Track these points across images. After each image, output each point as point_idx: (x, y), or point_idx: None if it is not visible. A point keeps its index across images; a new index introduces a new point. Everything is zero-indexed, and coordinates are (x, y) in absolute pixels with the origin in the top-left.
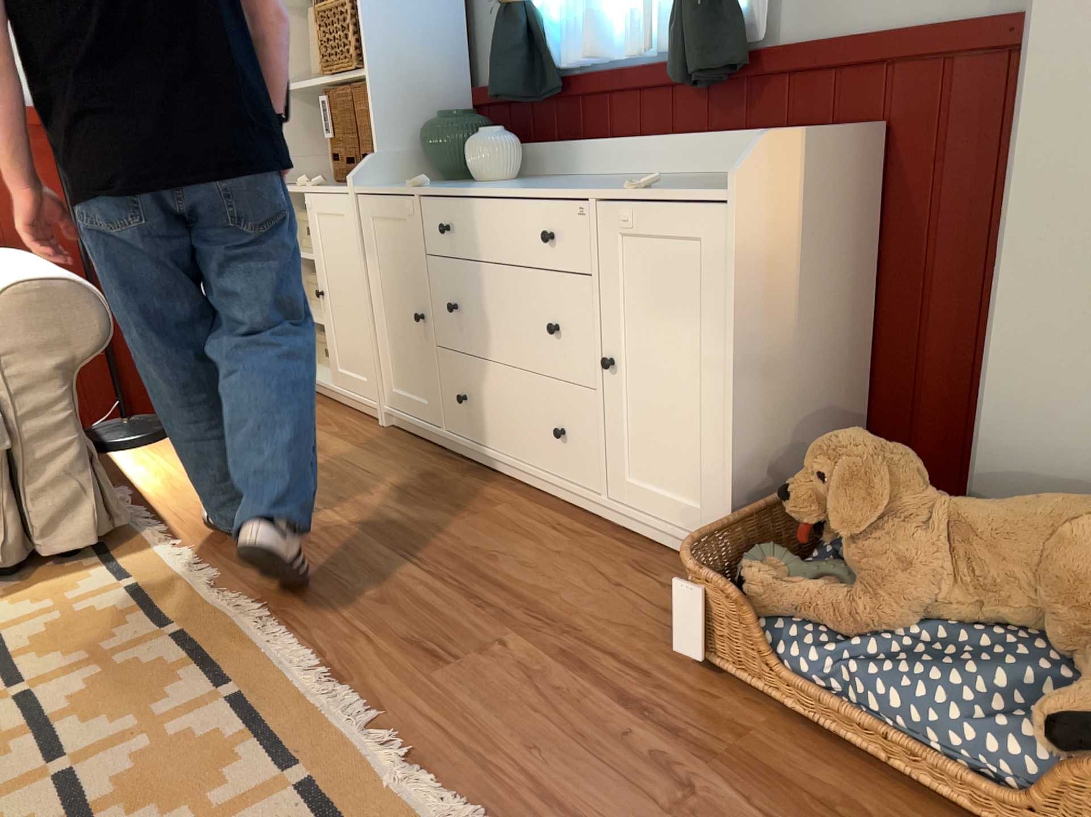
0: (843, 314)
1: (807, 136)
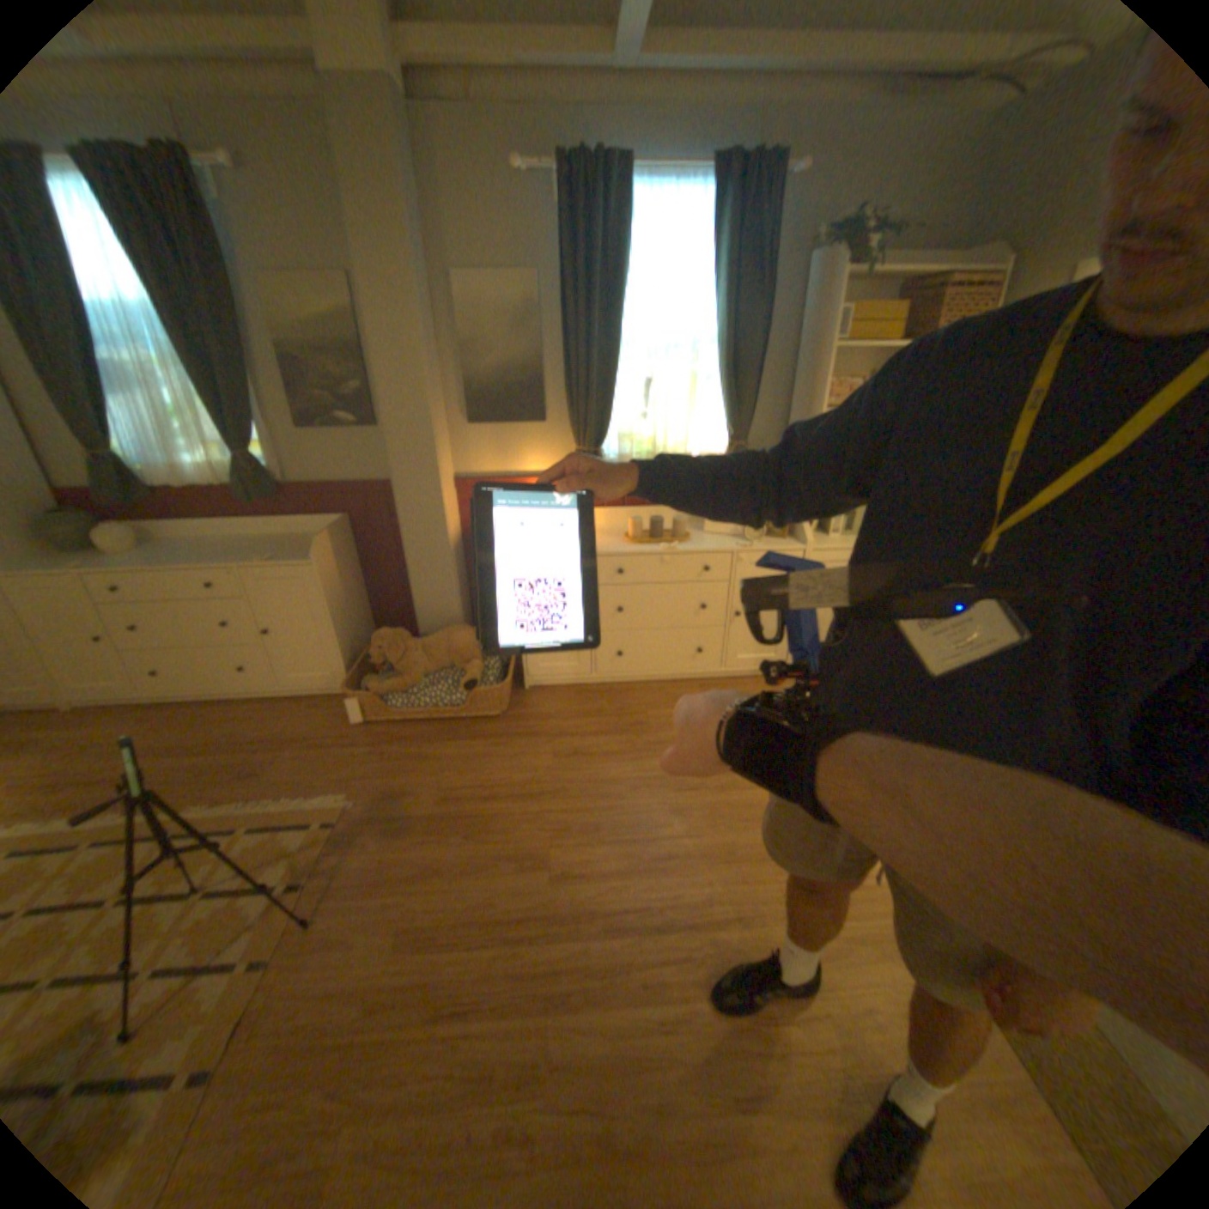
0: (355, 585)
1: (328, 531)
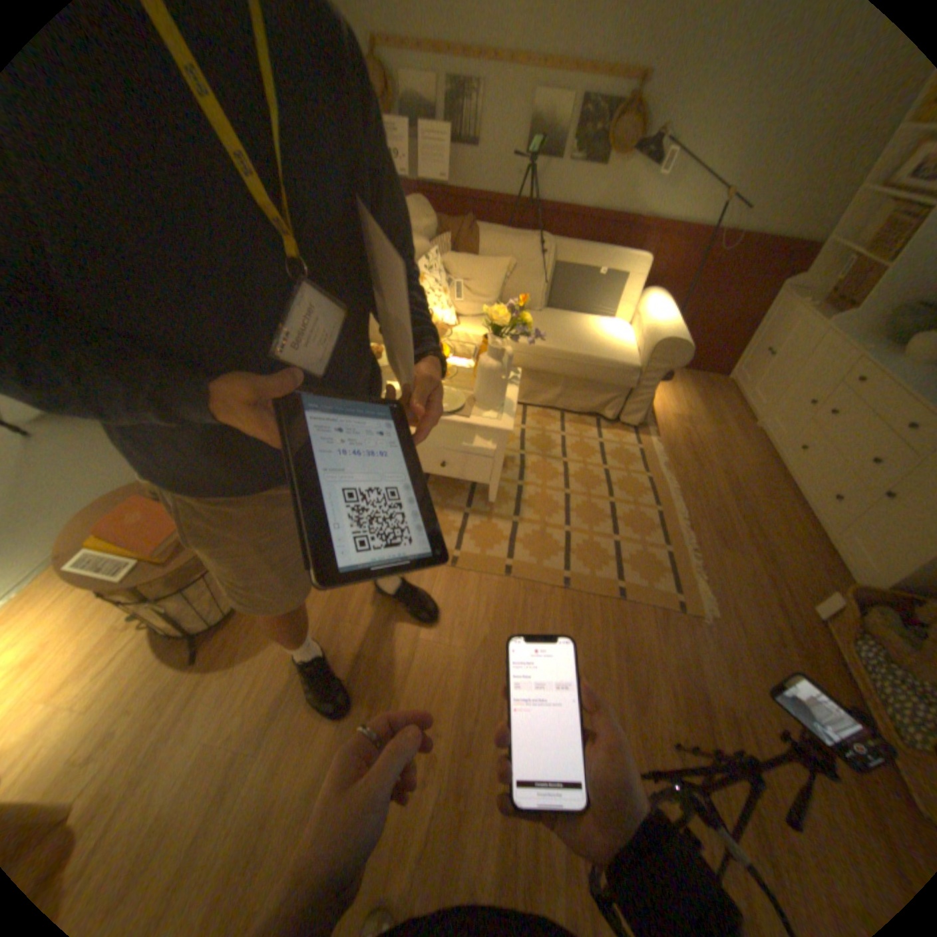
0: None
1: None
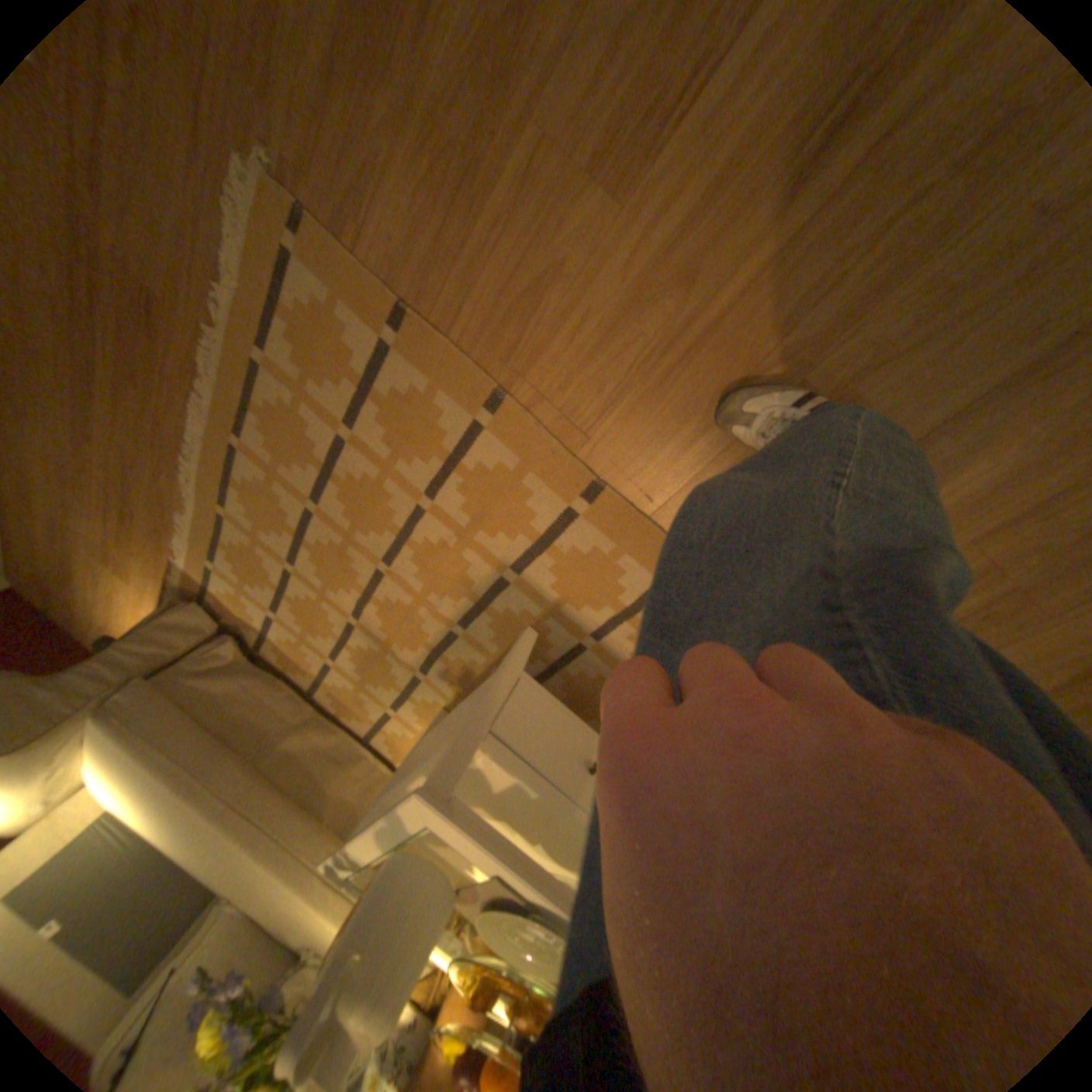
0: None
1: None
